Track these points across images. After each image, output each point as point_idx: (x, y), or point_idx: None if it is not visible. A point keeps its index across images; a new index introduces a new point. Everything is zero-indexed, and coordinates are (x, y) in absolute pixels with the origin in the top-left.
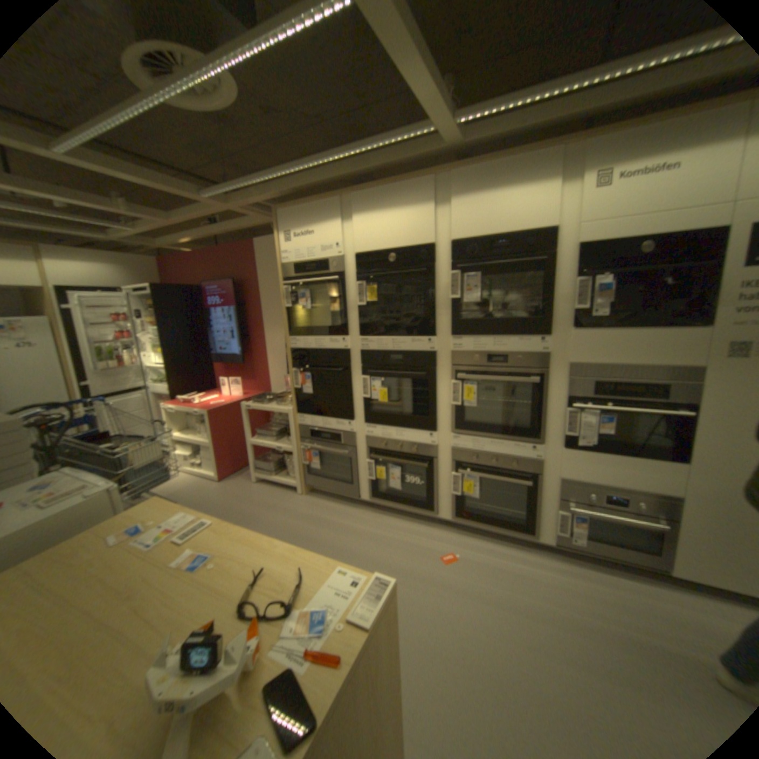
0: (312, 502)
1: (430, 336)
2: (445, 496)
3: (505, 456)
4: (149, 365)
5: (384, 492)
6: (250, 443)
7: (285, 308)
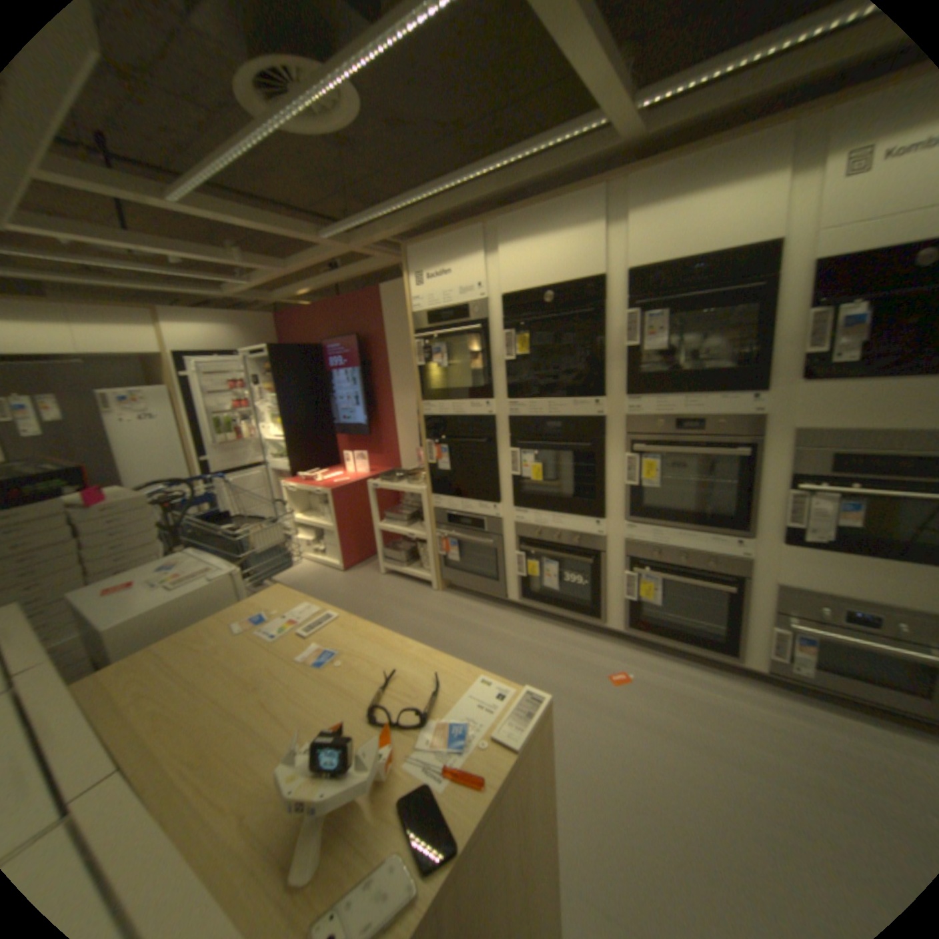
0: (449, 600)
1: (598, 396)
2: (616, 600)
3: (698, 552)
4: (268, 437)
5: (537, 592)
6: (379, 528)
7: (417, 366)
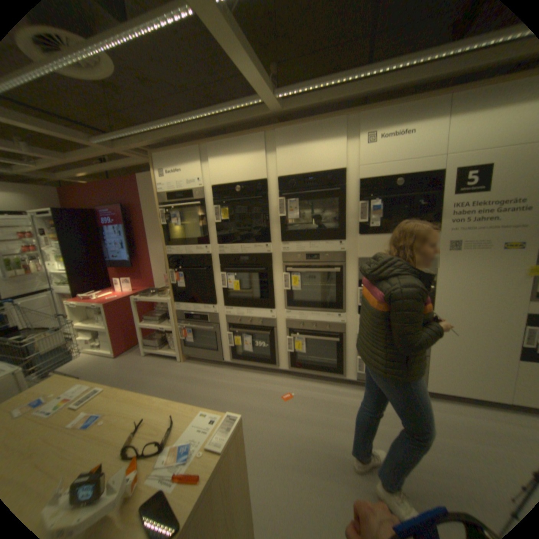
0: (189, 366)
1: (268, 242)
2: (283, 353)
3: (321, 322)
4: (55, 271)
5: (241, 354)
6: (140, 326)
7: (162, 224)
